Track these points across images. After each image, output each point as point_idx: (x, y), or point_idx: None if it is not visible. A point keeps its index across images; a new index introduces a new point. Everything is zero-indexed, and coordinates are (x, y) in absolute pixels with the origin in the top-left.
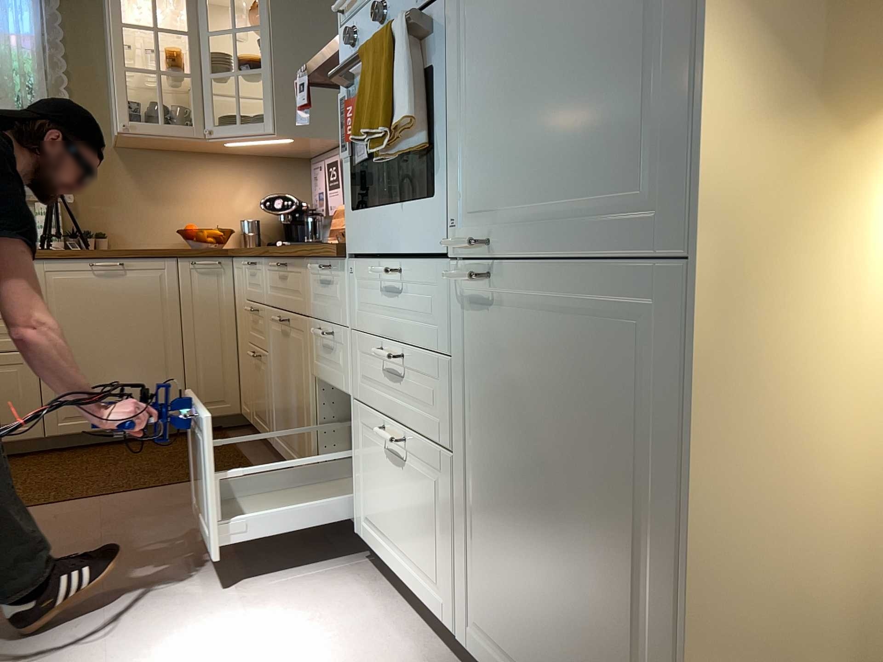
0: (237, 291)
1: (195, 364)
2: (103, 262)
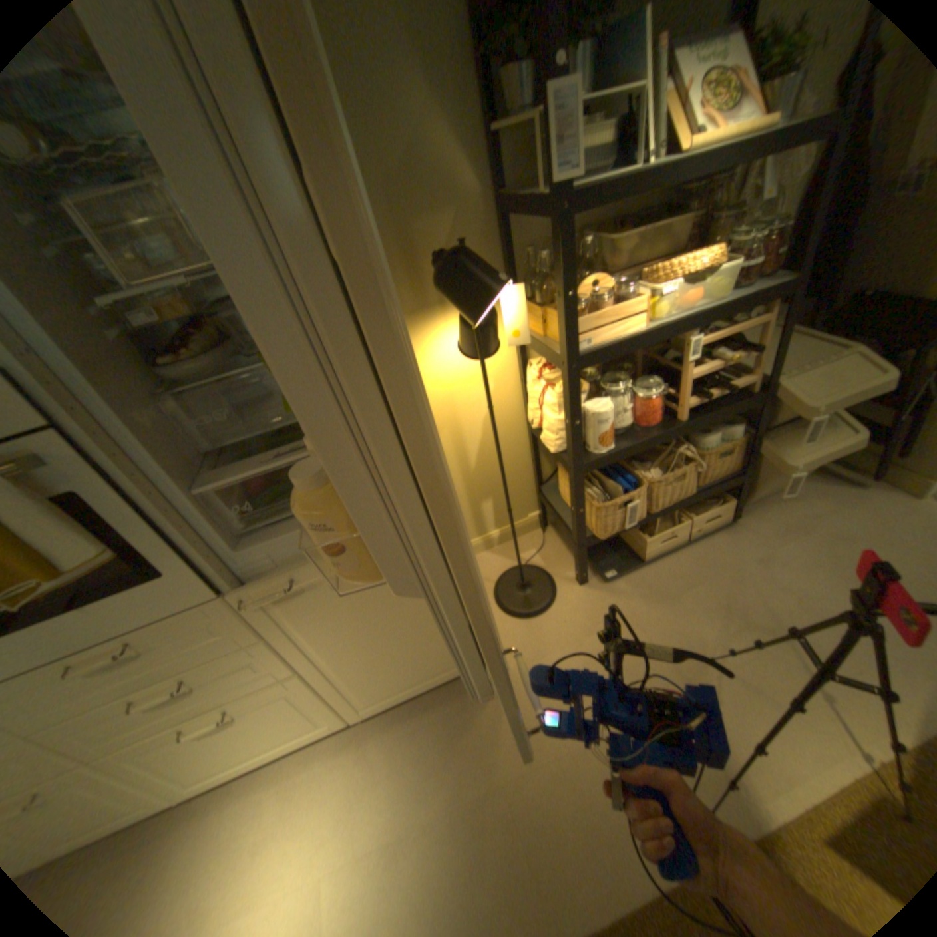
0: None
1: None
2: None
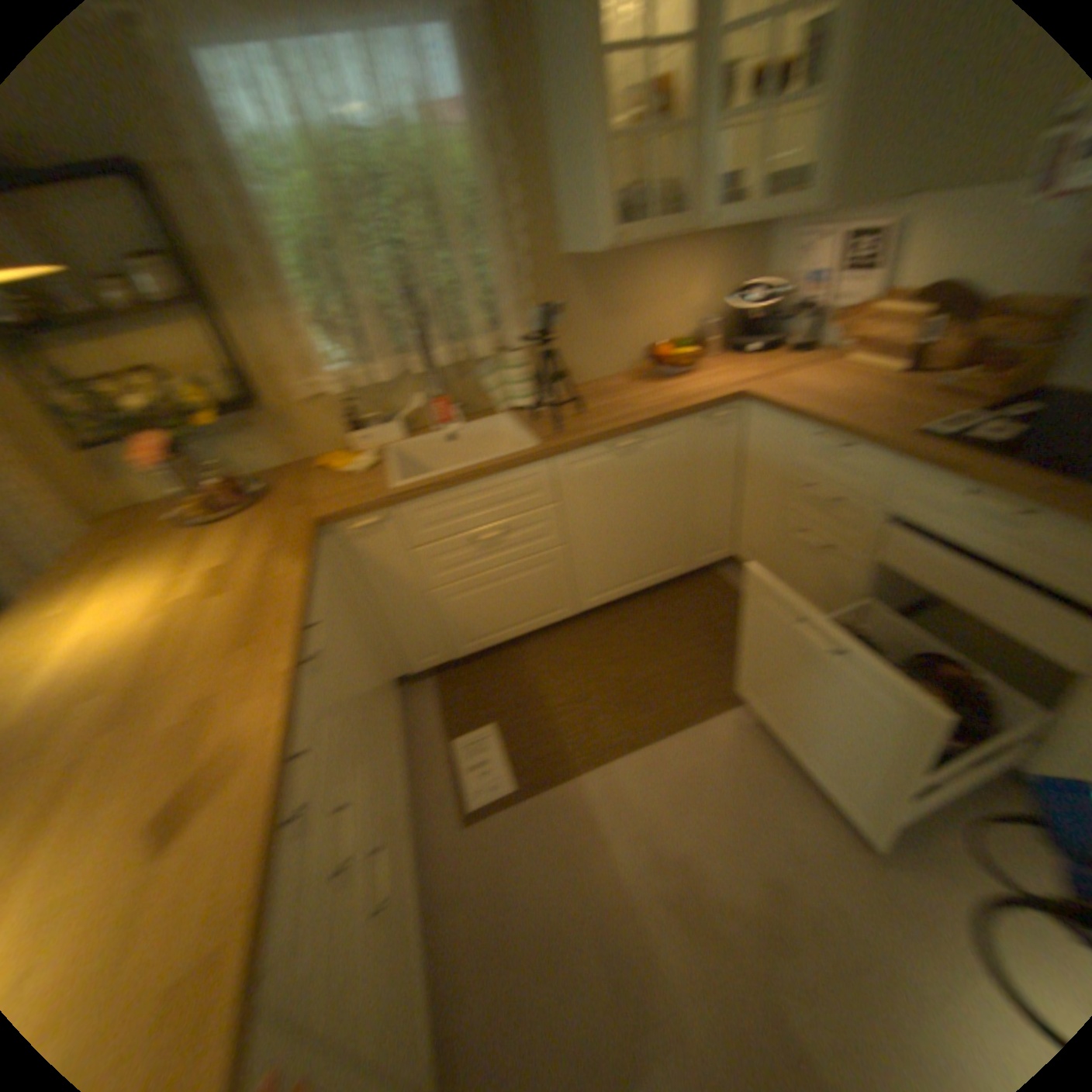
0: (750, 443)
1: (696, 521)
2: (615, 441)
